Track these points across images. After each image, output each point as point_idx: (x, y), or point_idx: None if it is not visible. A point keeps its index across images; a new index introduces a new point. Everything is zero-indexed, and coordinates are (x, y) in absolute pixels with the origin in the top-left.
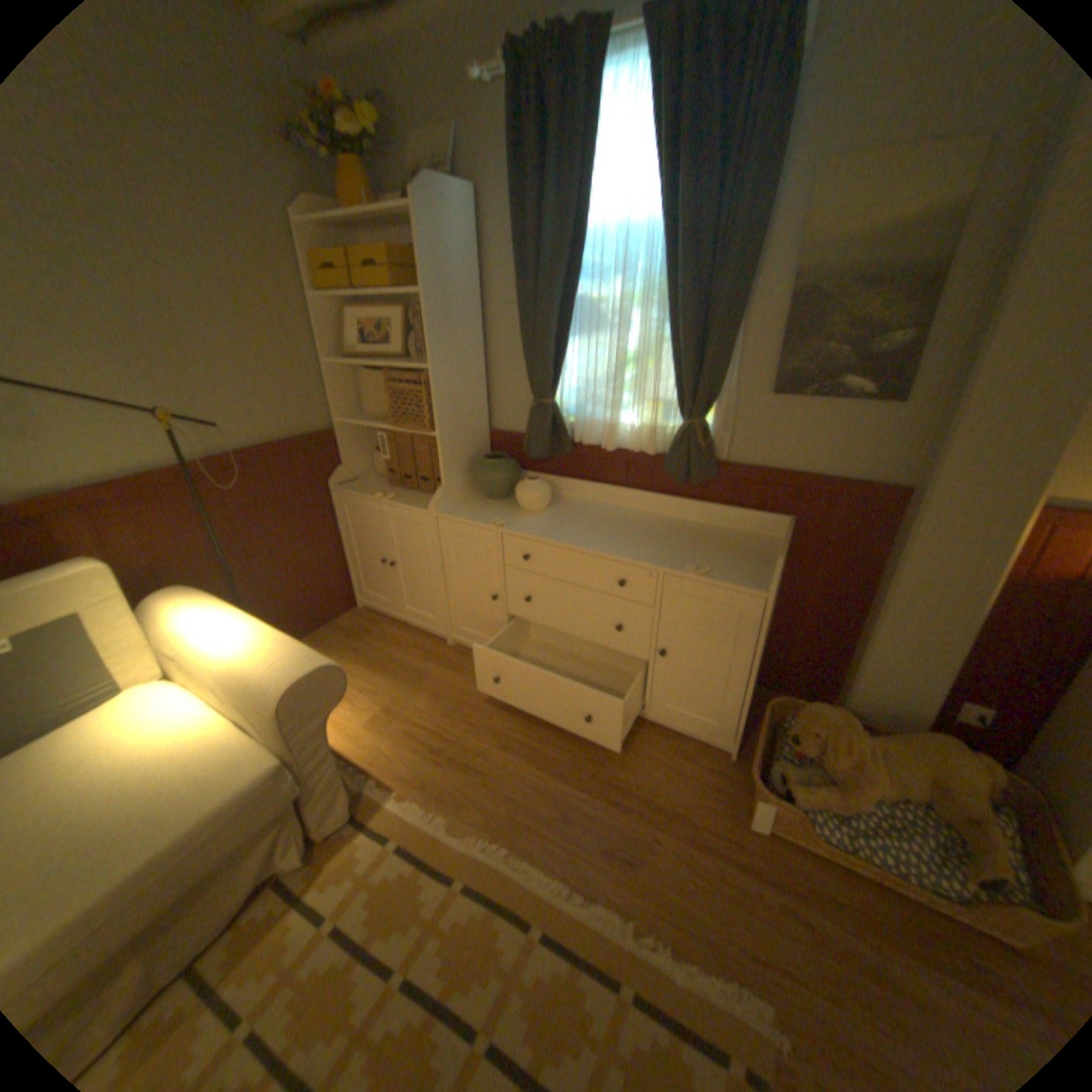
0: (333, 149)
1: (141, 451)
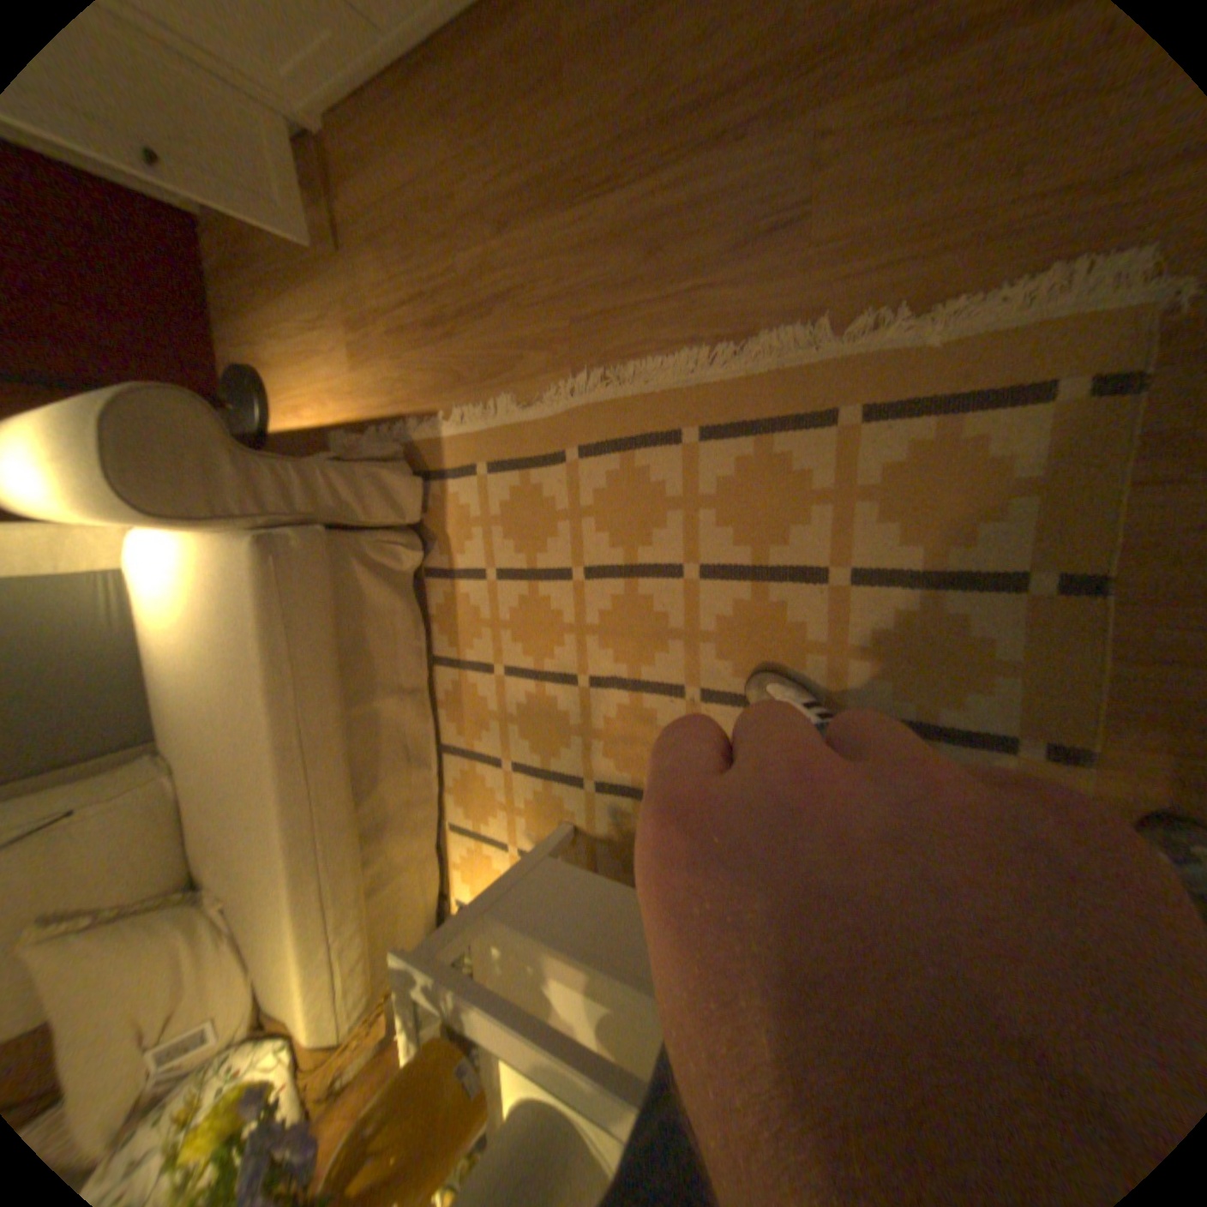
0: None
1: None
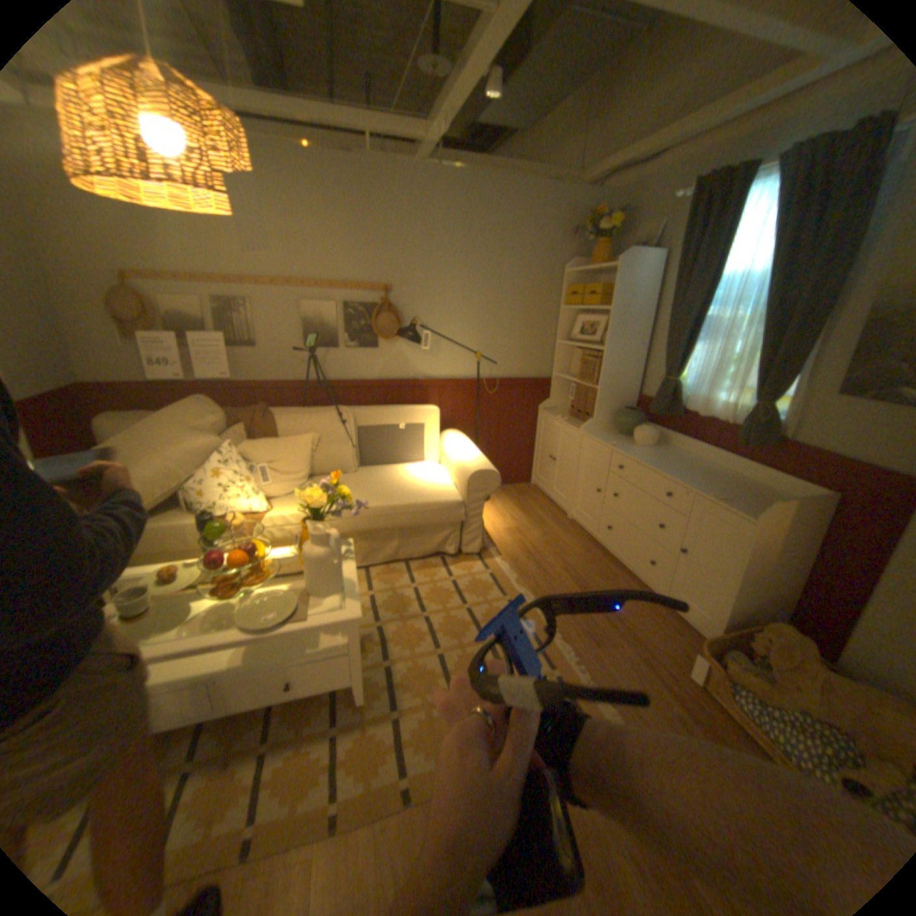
0: (599, 234)
1: (465, 370)
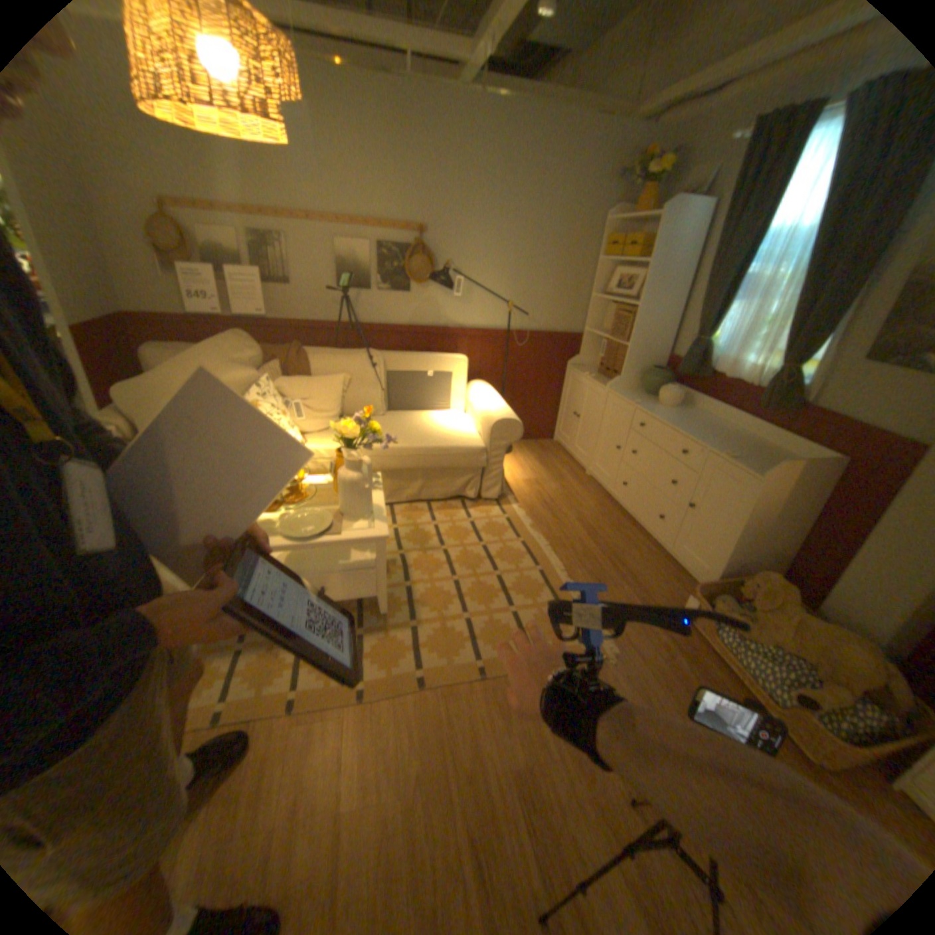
0: (648, 178)
1: (496, 320)
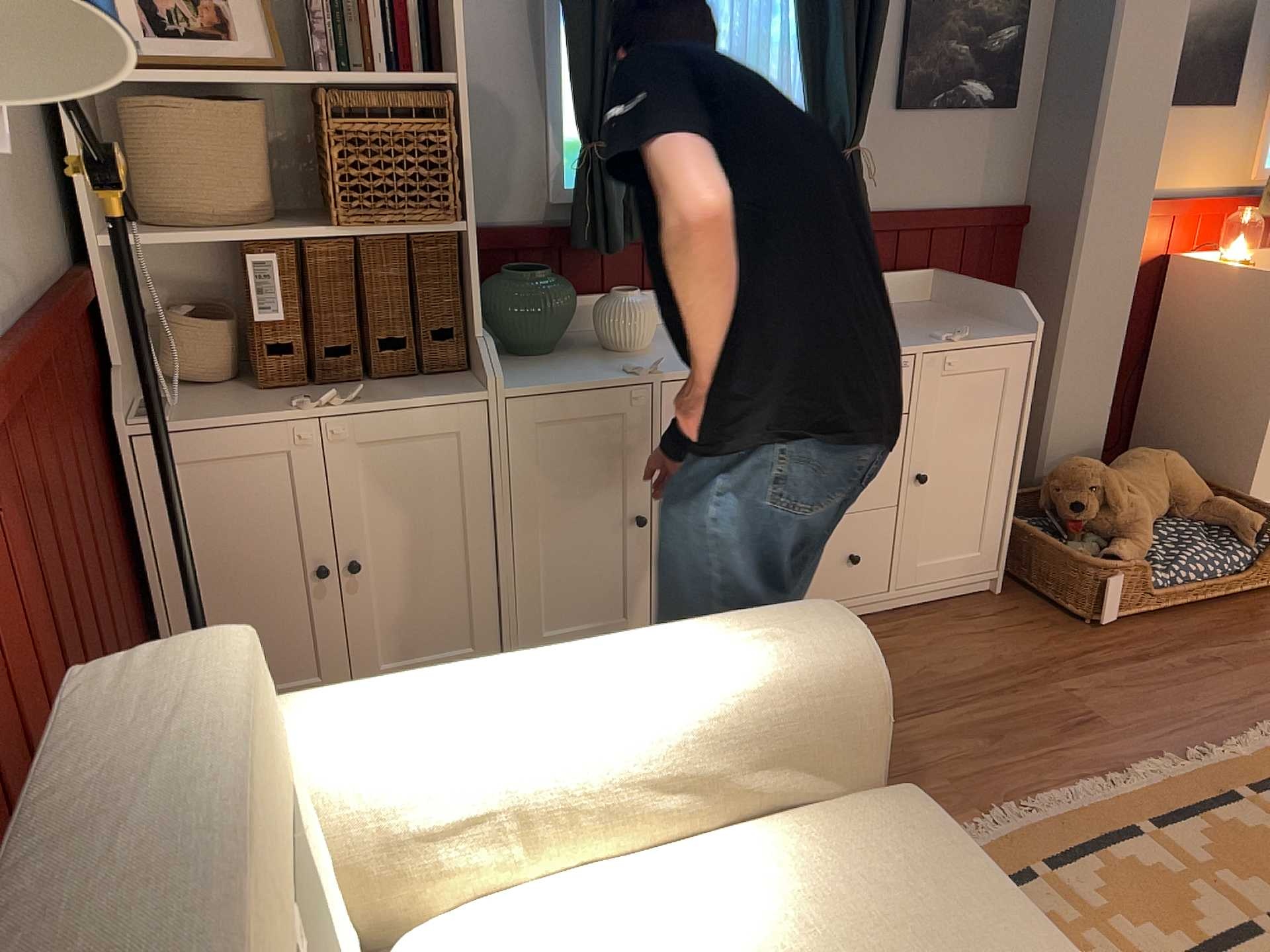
0: None
1: None
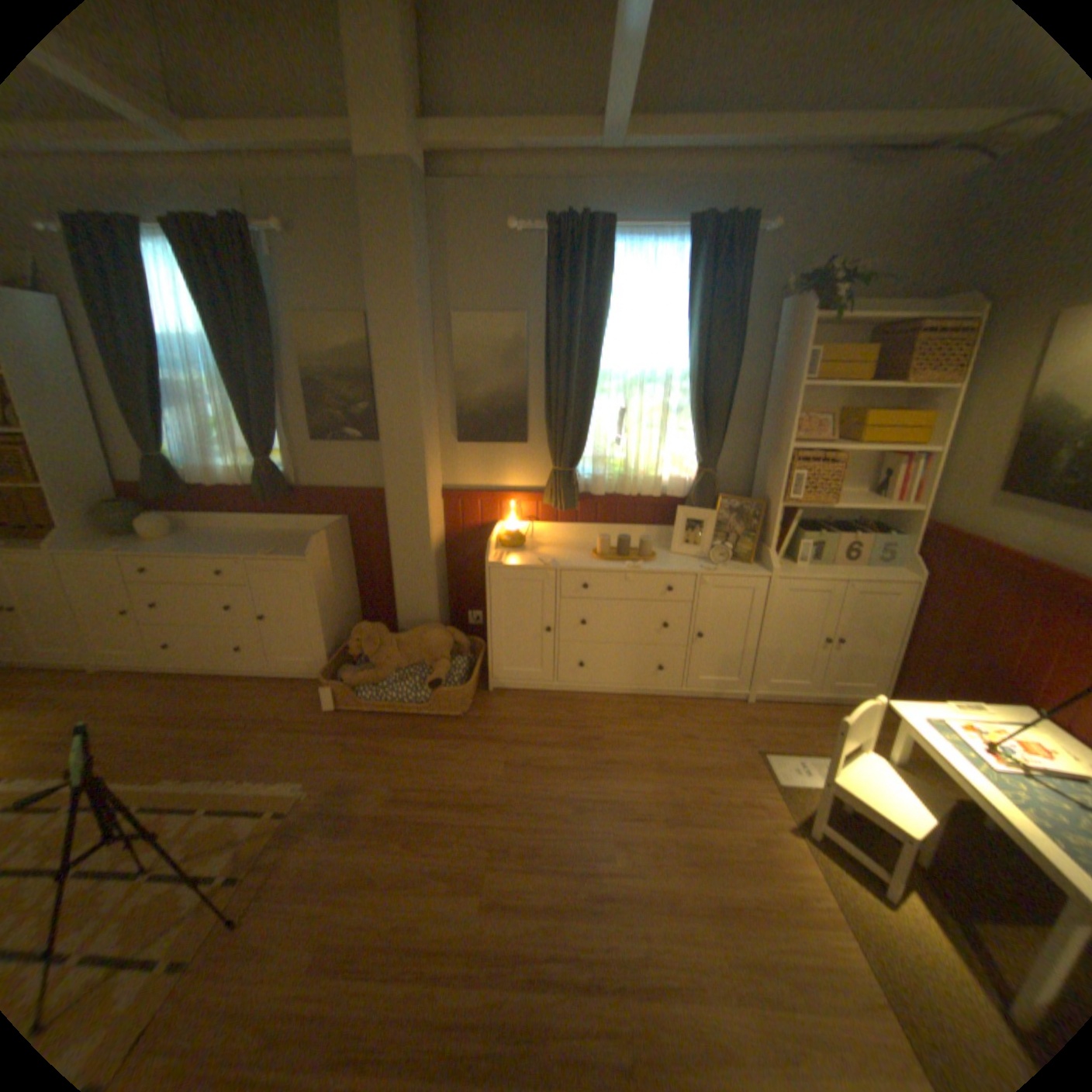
0: None
1: None
